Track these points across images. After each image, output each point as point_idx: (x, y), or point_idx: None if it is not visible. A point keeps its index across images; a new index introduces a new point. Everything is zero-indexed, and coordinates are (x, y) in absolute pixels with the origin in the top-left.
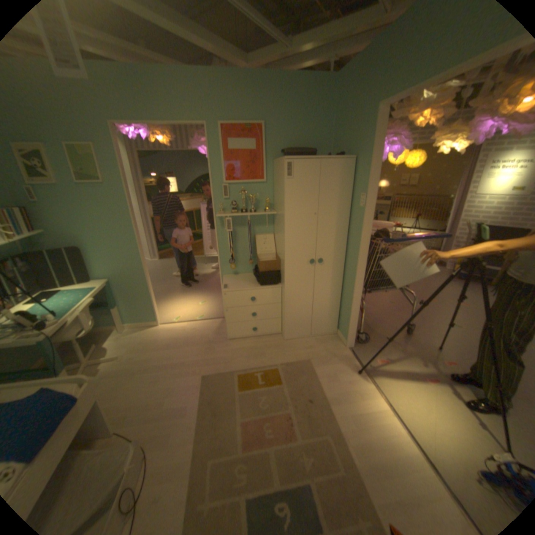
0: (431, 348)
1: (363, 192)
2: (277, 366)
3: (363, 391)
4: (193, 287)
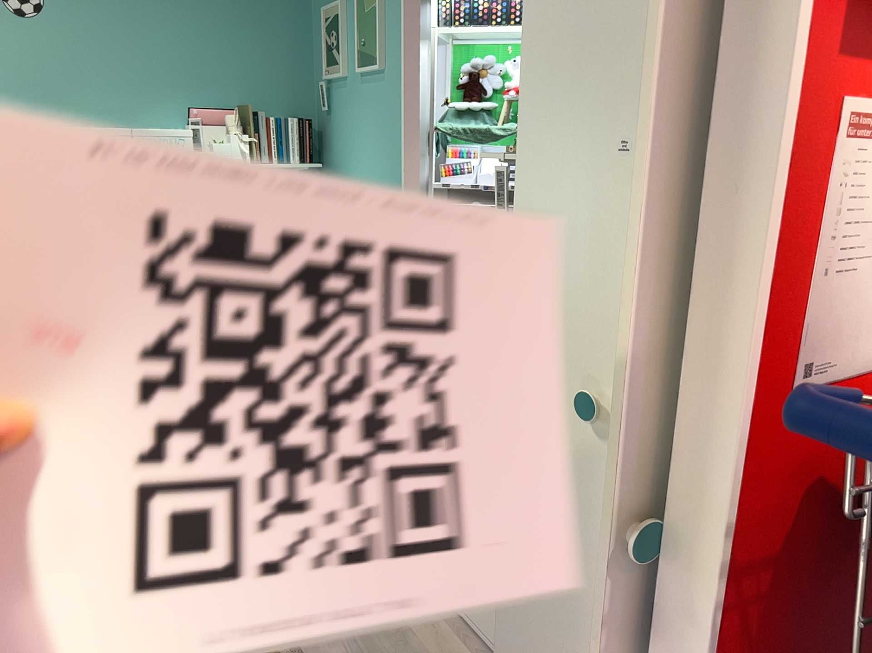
0: None
1: None
2: None
3: None
4: None
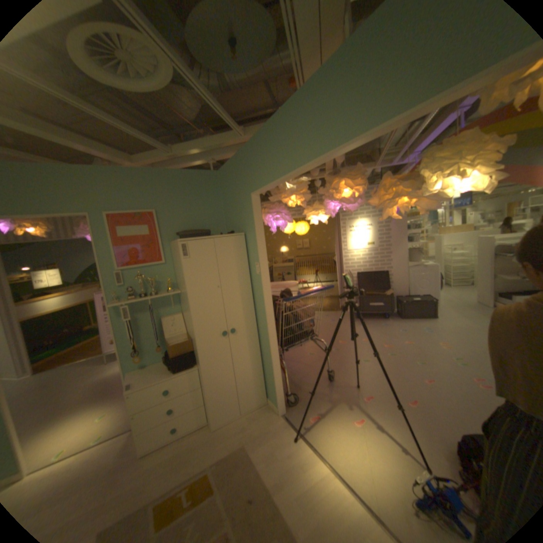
0: (351, 389)
1: (256, 262)
2: (205, 470)
3: (302, 461)
4: (87, 400)
